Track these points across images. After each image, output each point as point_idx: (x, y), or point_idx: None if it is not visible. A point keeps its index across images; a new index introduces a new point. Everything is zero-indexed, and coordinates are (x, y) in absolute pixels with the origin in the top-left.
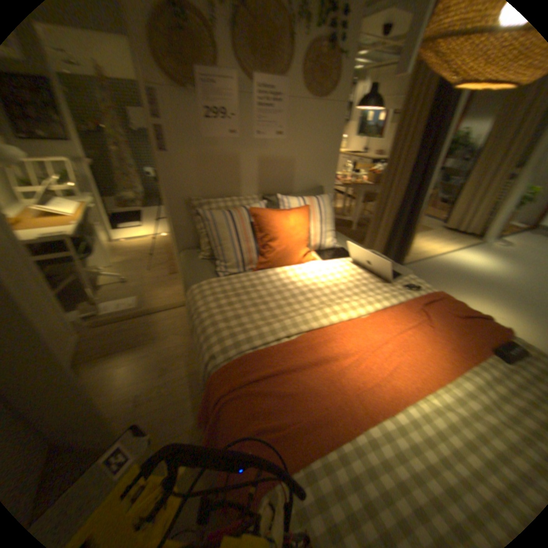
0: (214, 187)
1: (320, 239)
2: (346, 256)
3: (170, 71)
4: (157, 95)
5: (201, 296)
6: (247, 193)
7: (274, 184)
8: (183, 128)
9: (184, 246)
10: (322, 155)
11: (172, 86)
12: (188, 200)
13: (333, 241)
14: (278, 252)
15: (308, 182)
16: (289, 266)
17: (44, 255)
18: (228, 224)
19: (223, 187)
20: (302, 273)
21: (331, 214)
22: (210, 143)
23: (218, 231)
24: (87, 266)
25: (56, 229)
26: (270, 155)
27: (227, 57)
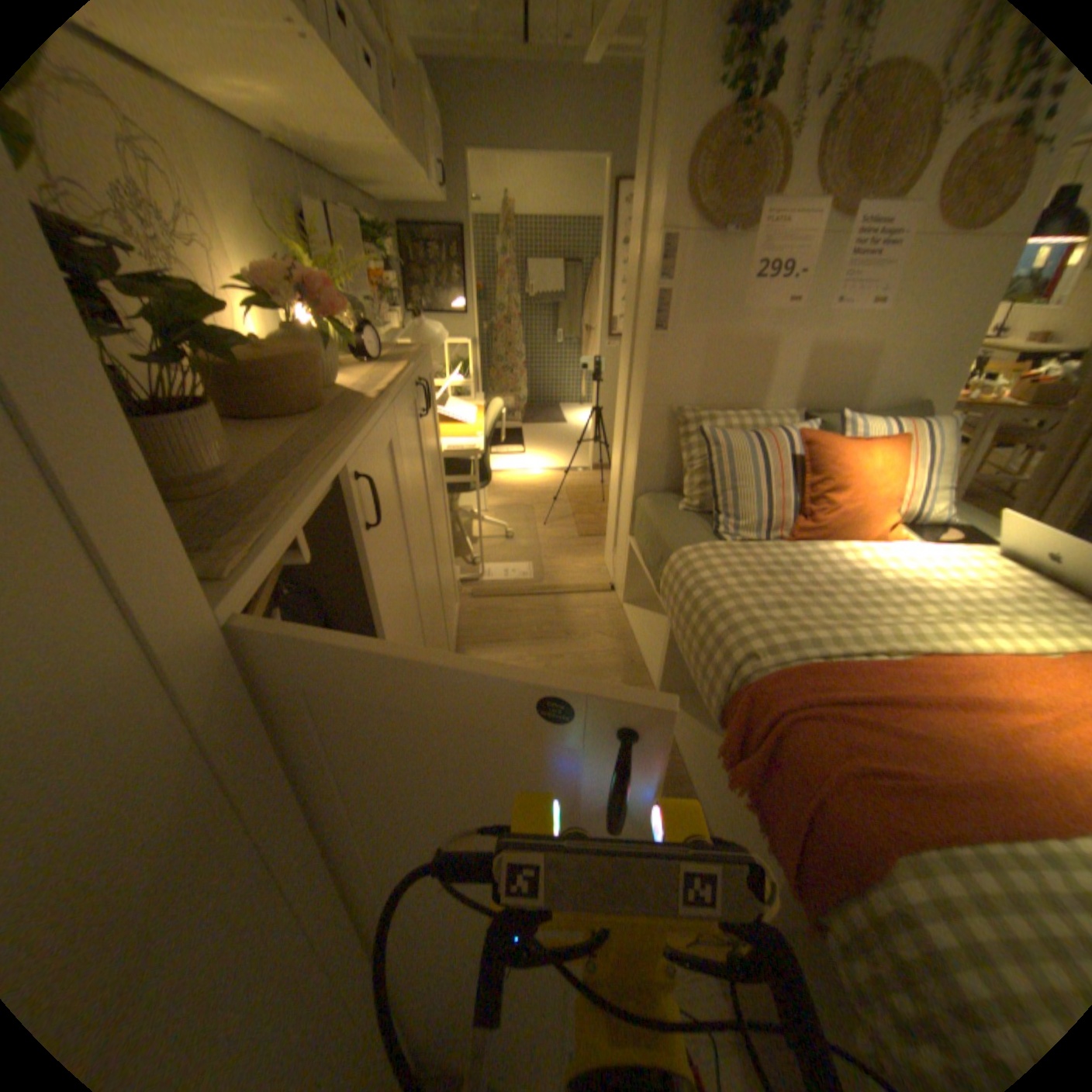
0: (724, 394)
1: (923, 503)
2: (987, 543)
3: (709, 211)
4: (681, 248)
5: (708, 566)
6: (778, 406)
7: (832, 393)
8: (704, 297)
9: (650, 489)
10: (946, 342)
11: (706, 233)
12: (680, 412)
13: (951, 512)
14: (847, 515)
15: (902, 393)
16: (863, 543)
17: (448, 479)
18: (756, 455)
19: (740, 394)
20: (892, 560)
21: (956, 457)
22: (739, 319)
23: (735, 466)
24: (467, 506)
25: (468, 443)
26: (837, 341)
27: (806, 180)
